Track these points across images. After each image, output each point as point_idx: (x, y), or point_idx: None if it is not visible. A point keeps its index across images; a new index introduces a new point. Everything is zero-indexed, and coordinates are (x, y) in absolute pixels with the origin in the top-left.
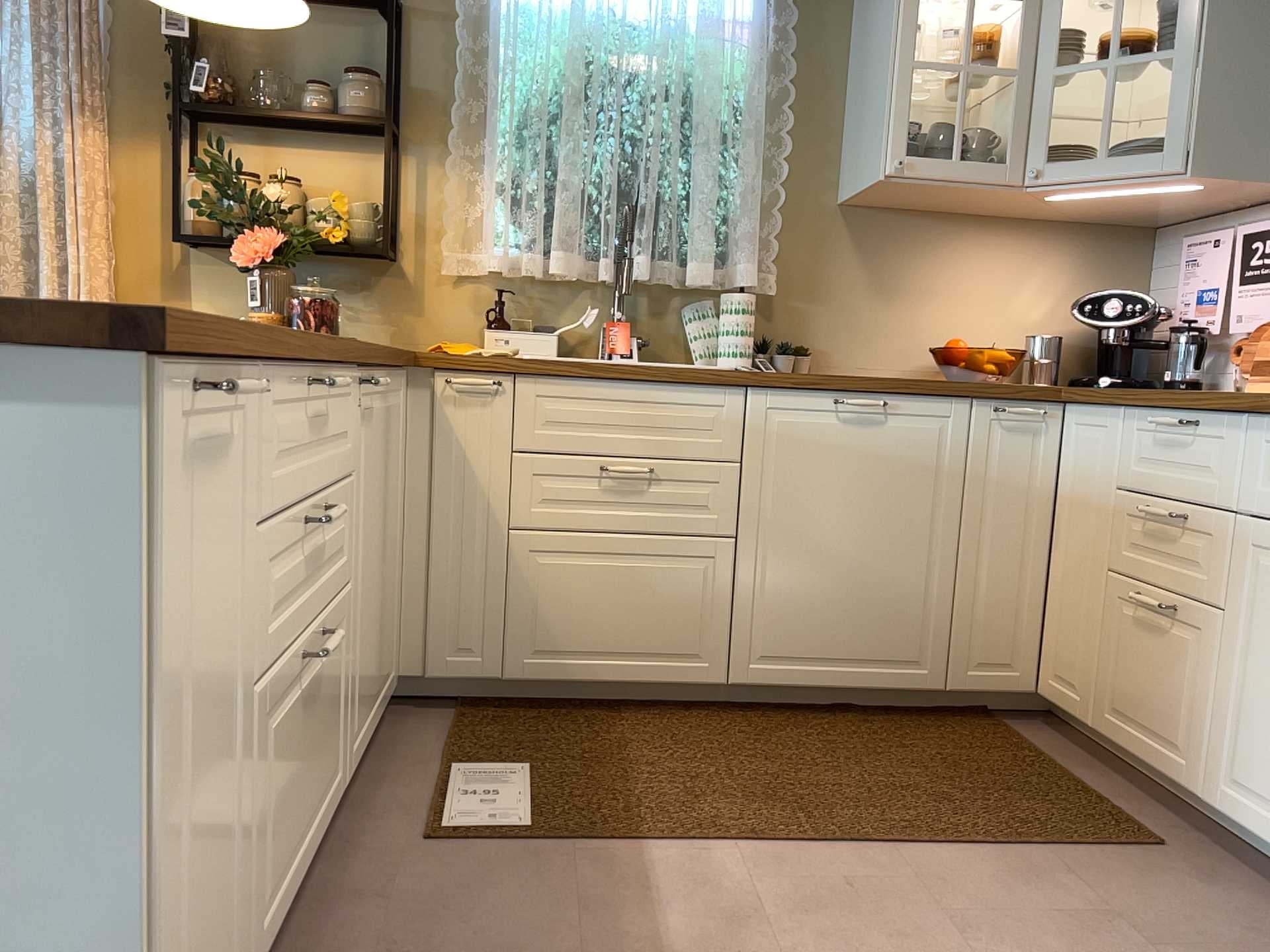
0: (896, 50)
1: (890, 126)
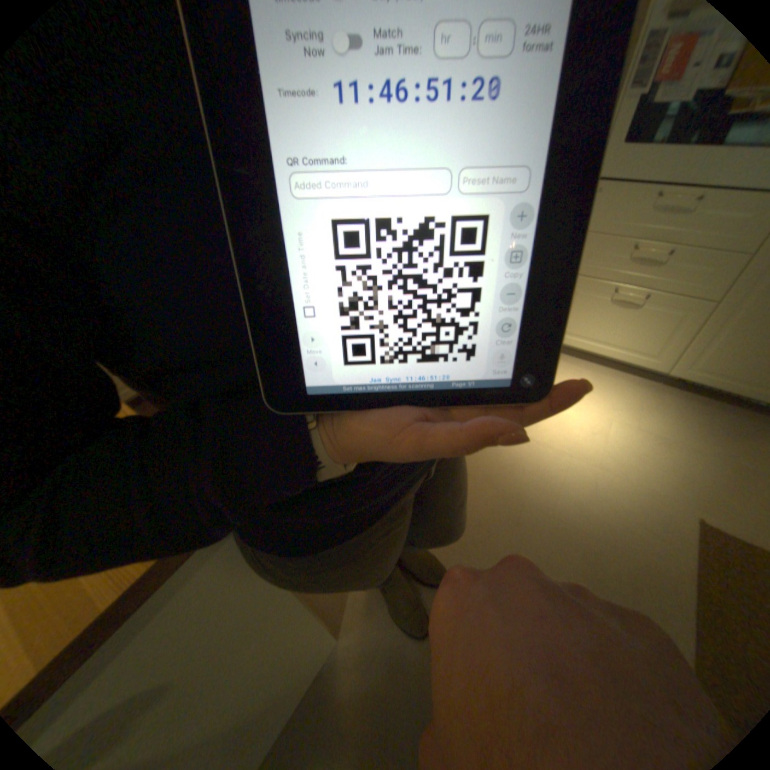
0: None
1: None
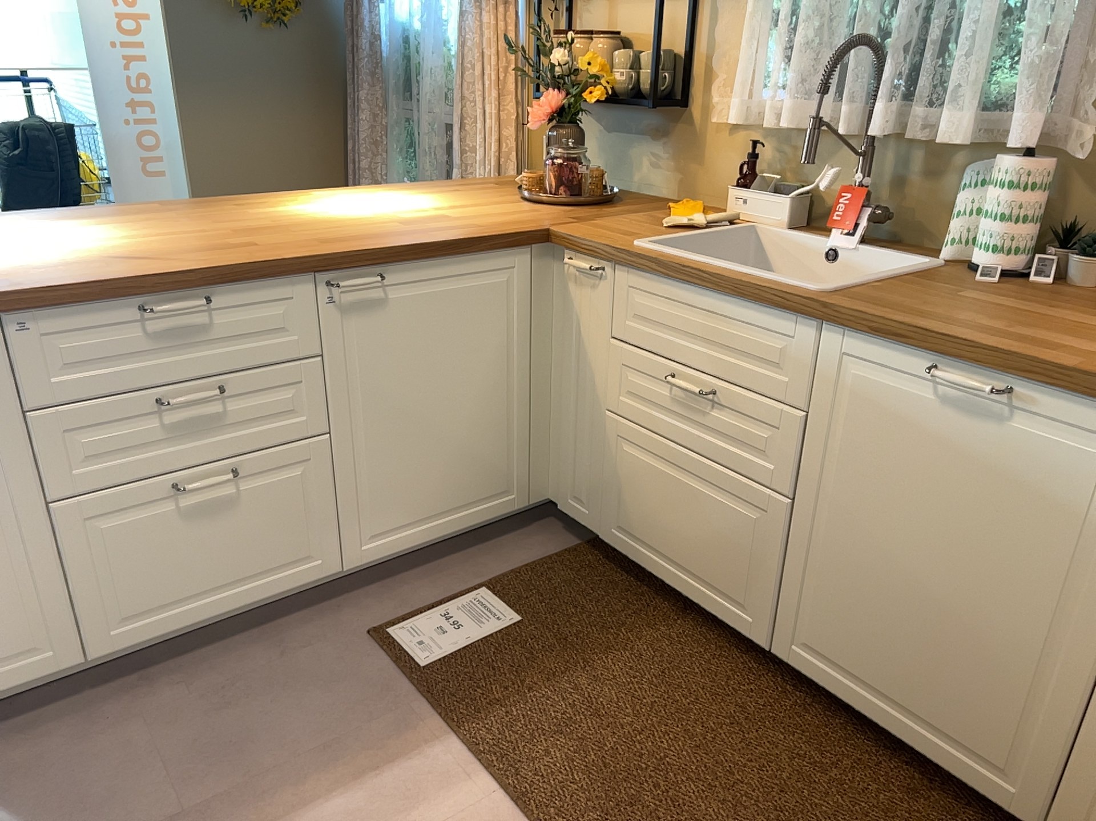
0: None
1: None
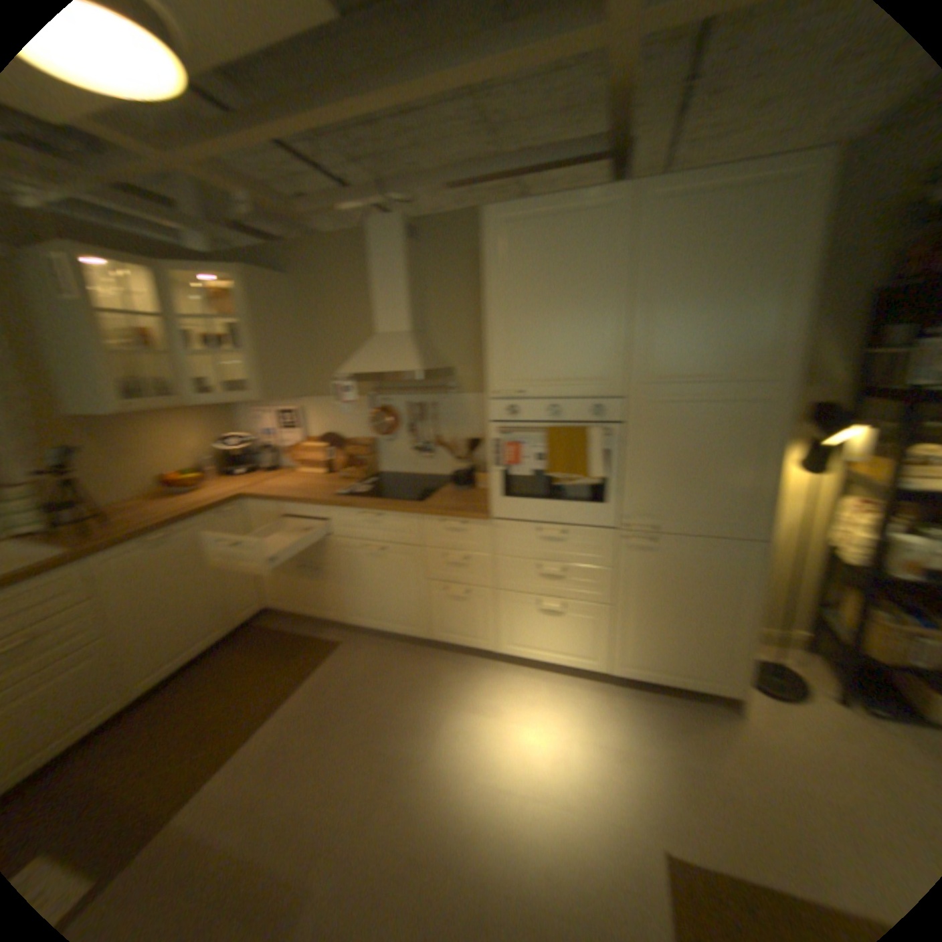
0: (84, 347)
1: (96, 389)
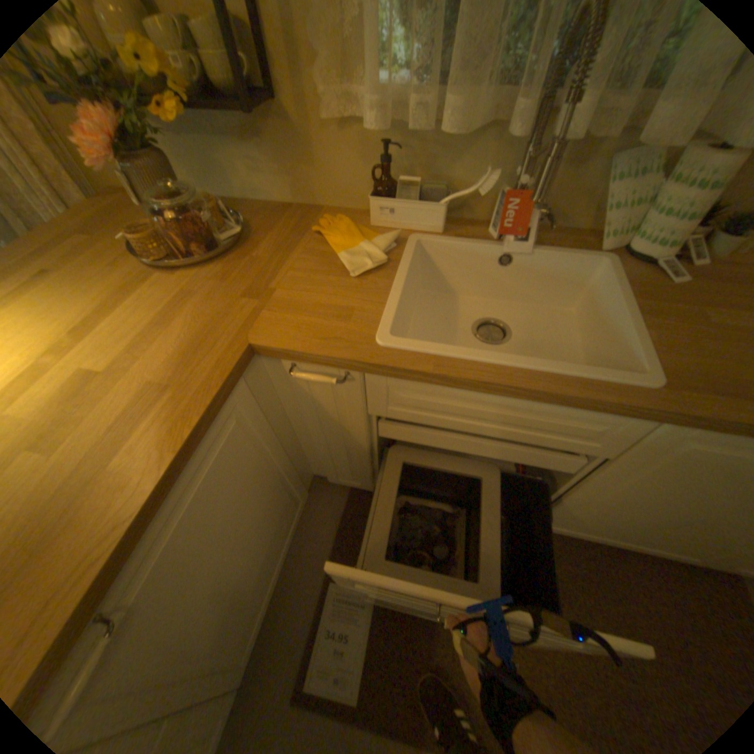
0: None
1: None
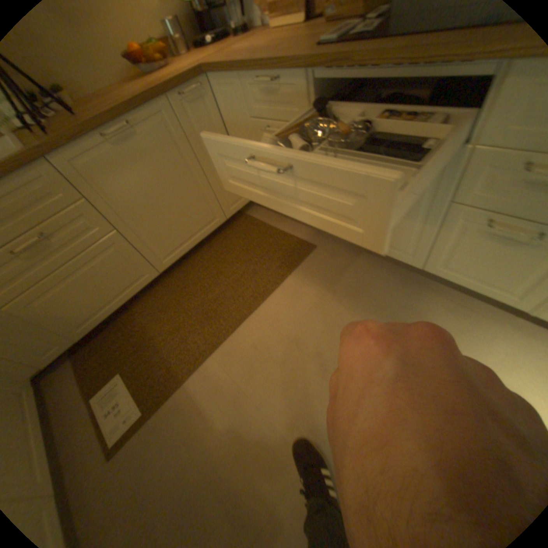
0: None
1: None
